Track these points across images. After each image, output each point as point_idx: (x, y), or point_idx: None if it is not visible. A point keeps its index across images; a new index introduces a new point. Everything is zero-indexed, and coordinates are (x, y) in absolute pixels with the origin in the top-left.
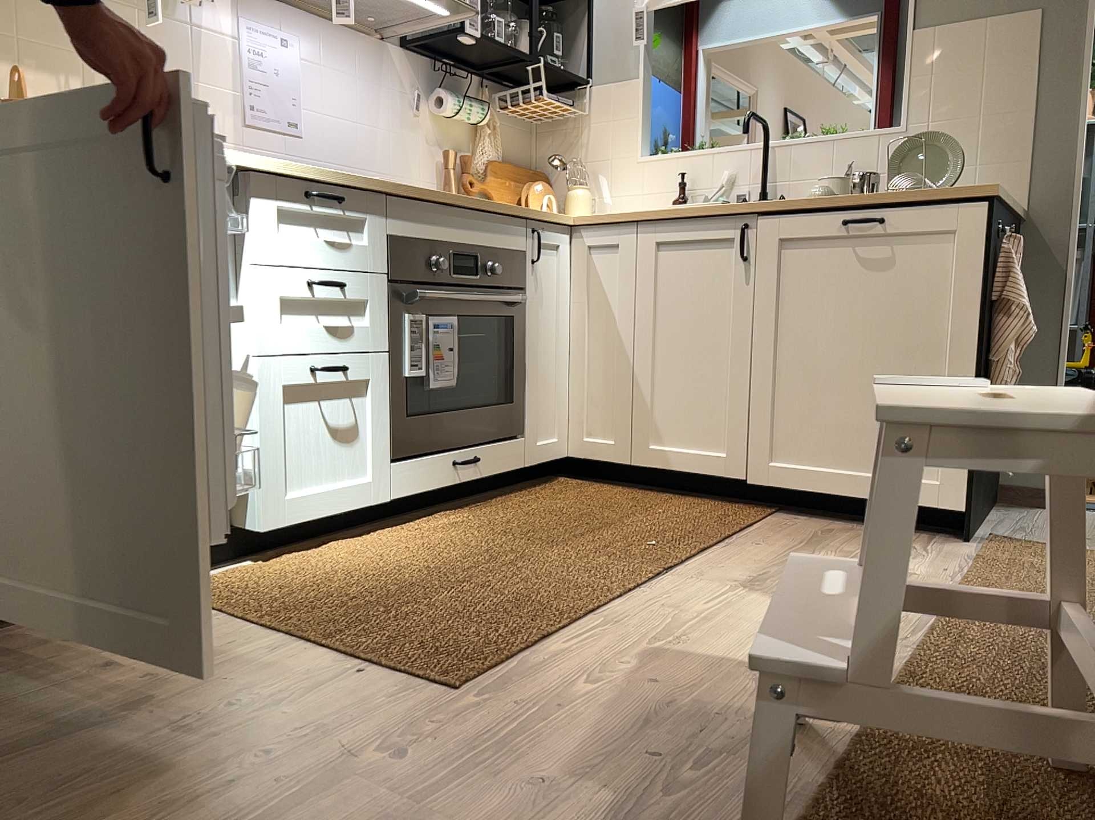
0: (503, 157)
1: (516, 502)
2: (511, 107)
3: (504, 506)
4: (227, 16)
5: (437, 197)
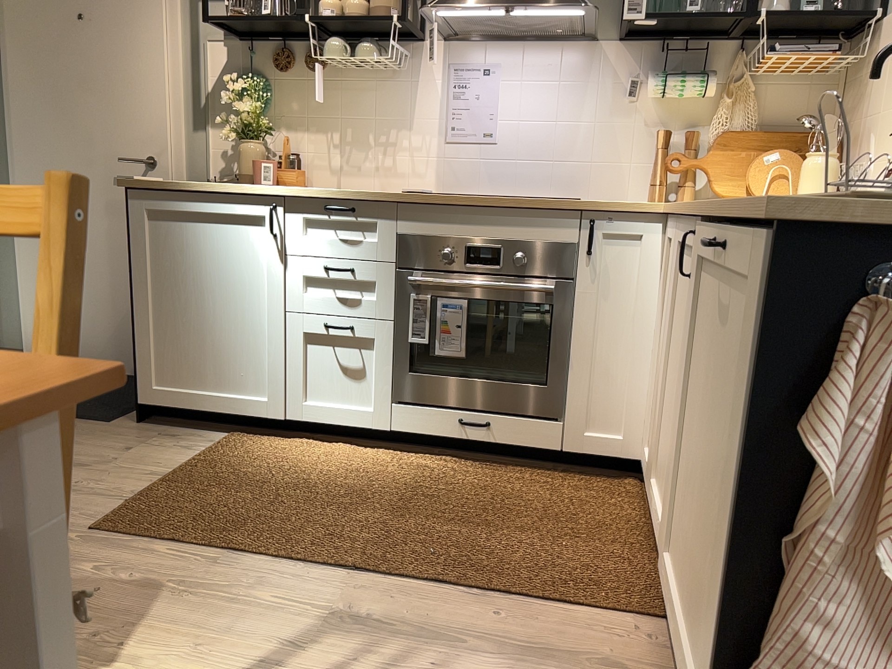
0: (766, 125)
1: (524, 477)
2: (750, 71)
3: (491, 474)
4: (435, 67)
5: (446, 202)
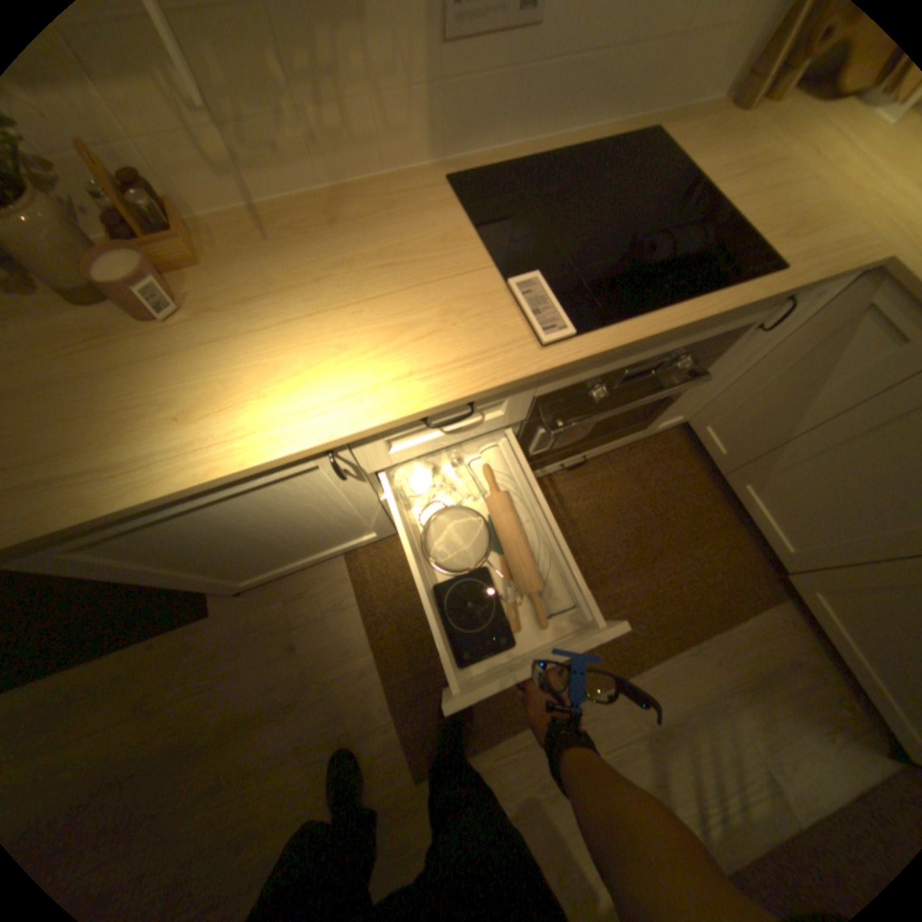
0: None
1: (608, 470)
2: None
3: (591, 486)
4: None
5: (627, 346)
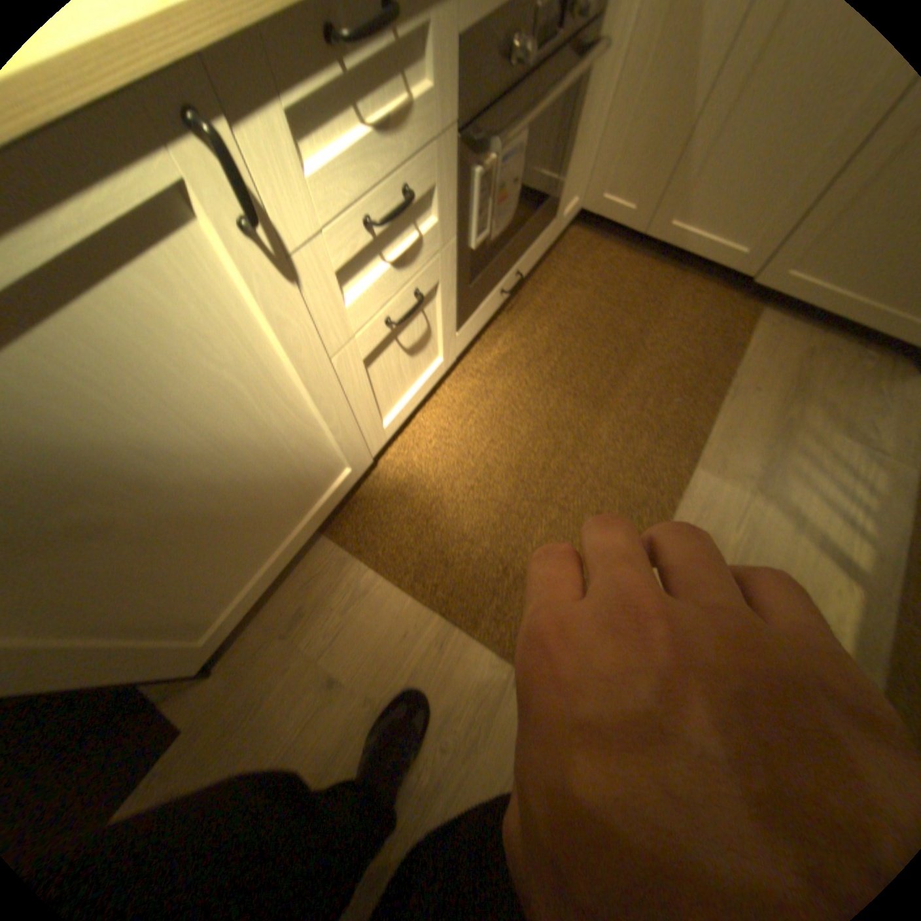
0: None
1: (538, 293)
2: None
3: (534, 313)
4: None
5: None
